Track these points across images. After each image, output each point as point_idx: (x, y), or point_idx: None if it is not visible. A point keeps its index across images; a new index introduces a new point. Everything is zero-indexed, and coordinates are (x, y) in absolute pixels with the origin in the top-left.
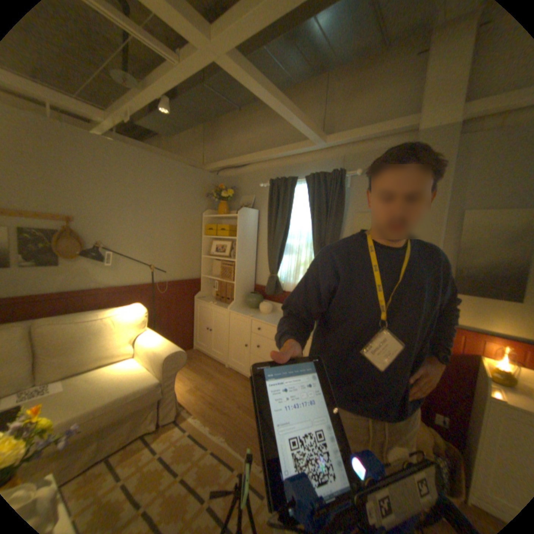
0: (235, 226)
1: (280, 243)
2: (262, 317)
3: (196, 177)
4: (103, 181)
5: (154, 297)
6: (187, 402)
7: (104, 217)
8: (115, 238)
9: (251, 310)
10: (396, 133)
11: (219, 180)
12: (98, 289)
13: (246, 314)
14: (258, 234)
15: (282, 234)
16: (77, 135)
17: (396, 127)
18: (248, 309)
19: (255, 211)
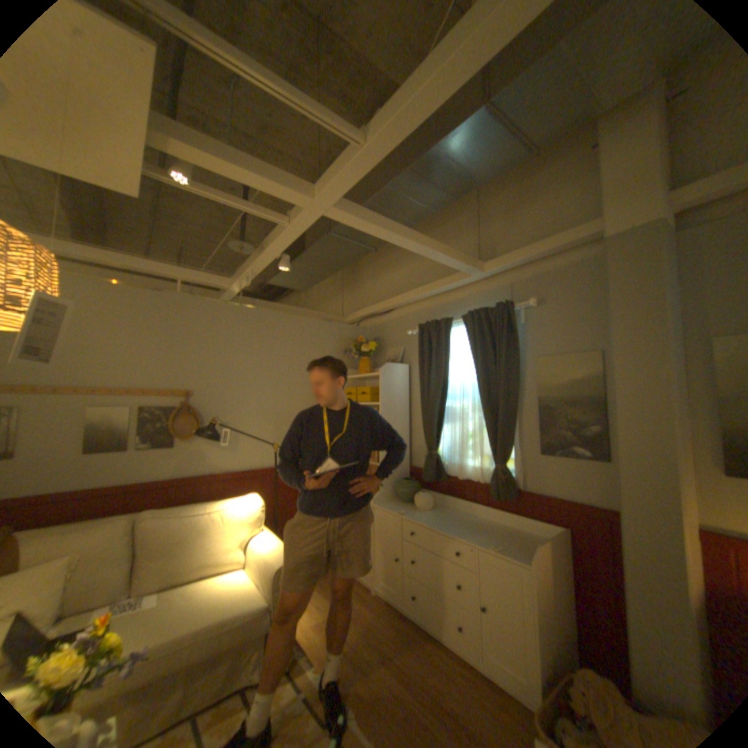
0: (379, 388)
1: (438, 406)
2: (418, 516)
3: (331, 332)
4: (227, 349)
5: (279, 486)
6: (311, 645)
7: (225, 389)
8: (236, 412)
9: (404, 505)
10: (578, 244)
11: (361, 332)
12: (214, 475)
13: (395, 511)
14: (410, 396)
15: (439, 395)
16: (204, 306)
17: (575, 238)
18: (400, 504)
19: (403, 366)
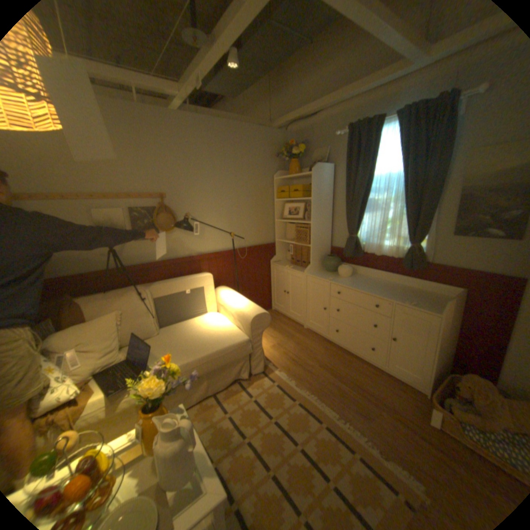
0: (309, 185)
1: (362, 199)
2: (342, 281)
3: (266, 136)
4: (185, 155)
5: (236, 262)
6: (273, 356)
7: (189, 190)
8: (200, 209)
9: (329, 273)
10: None
11: (289, 136)
12: (192, 256)
13: (324, 277)
14: (334, 191)
15: (364, 189)
16: (160, 113)
17: None
18: (325, 273)
19: (331, 165)
